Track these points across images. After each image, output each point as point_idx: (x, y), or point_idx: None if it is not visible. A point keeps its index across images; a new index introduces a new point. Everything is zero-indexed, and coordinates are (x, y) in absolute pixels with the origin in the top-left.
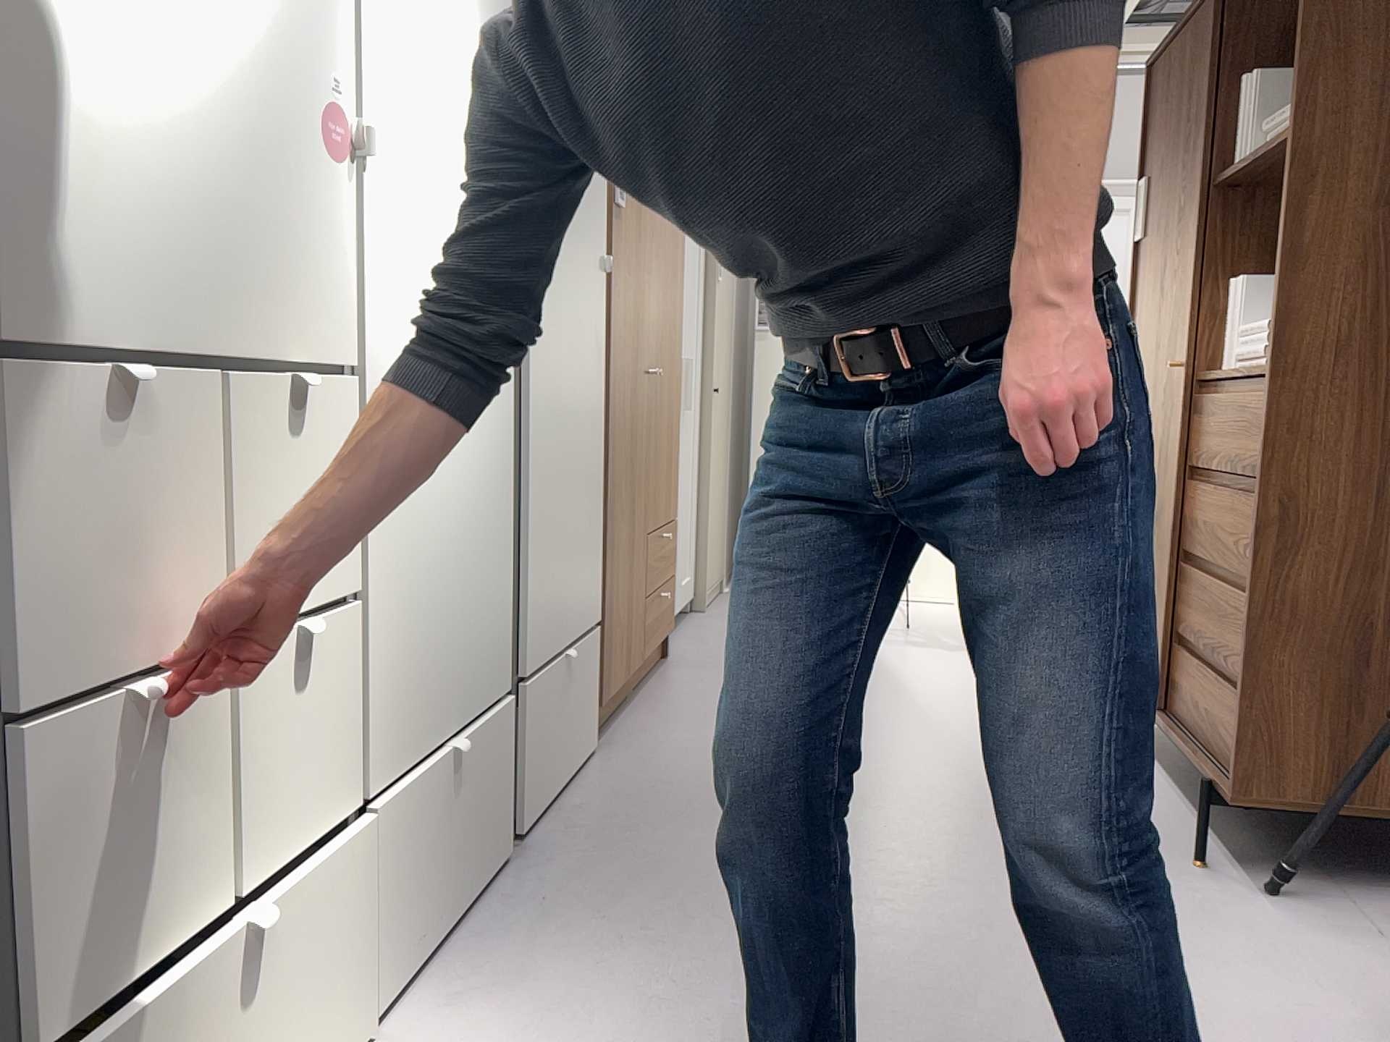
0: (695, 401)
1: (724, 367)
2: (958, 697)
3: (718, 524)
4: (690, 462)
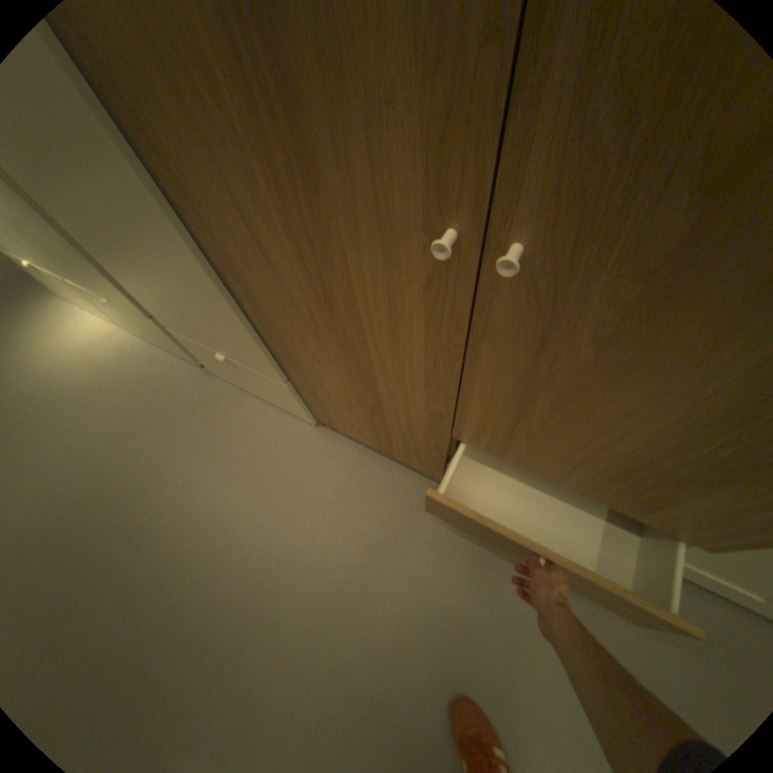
0: None
1: None
2: None
3: None
4: None
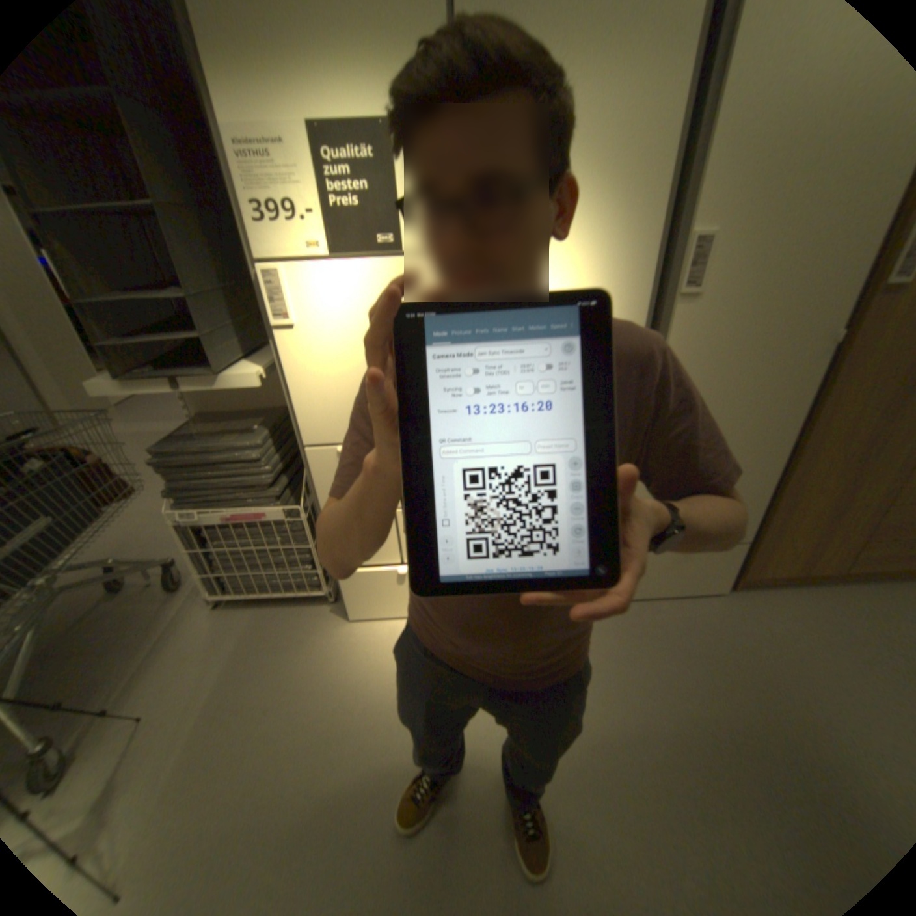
0: None
1: None
2: None
3: None
4: None
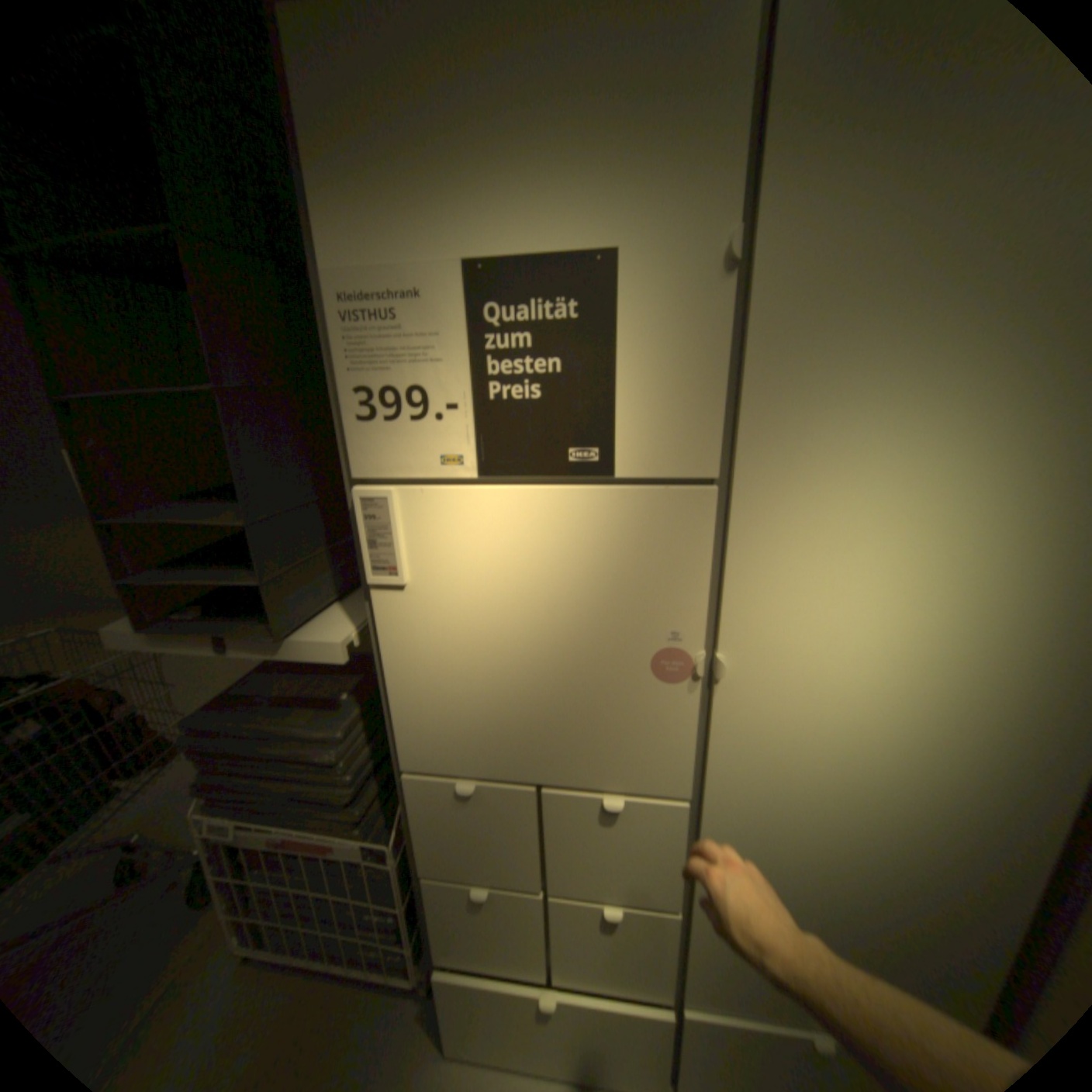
0: None
1: None
2: None
3: None
4: None
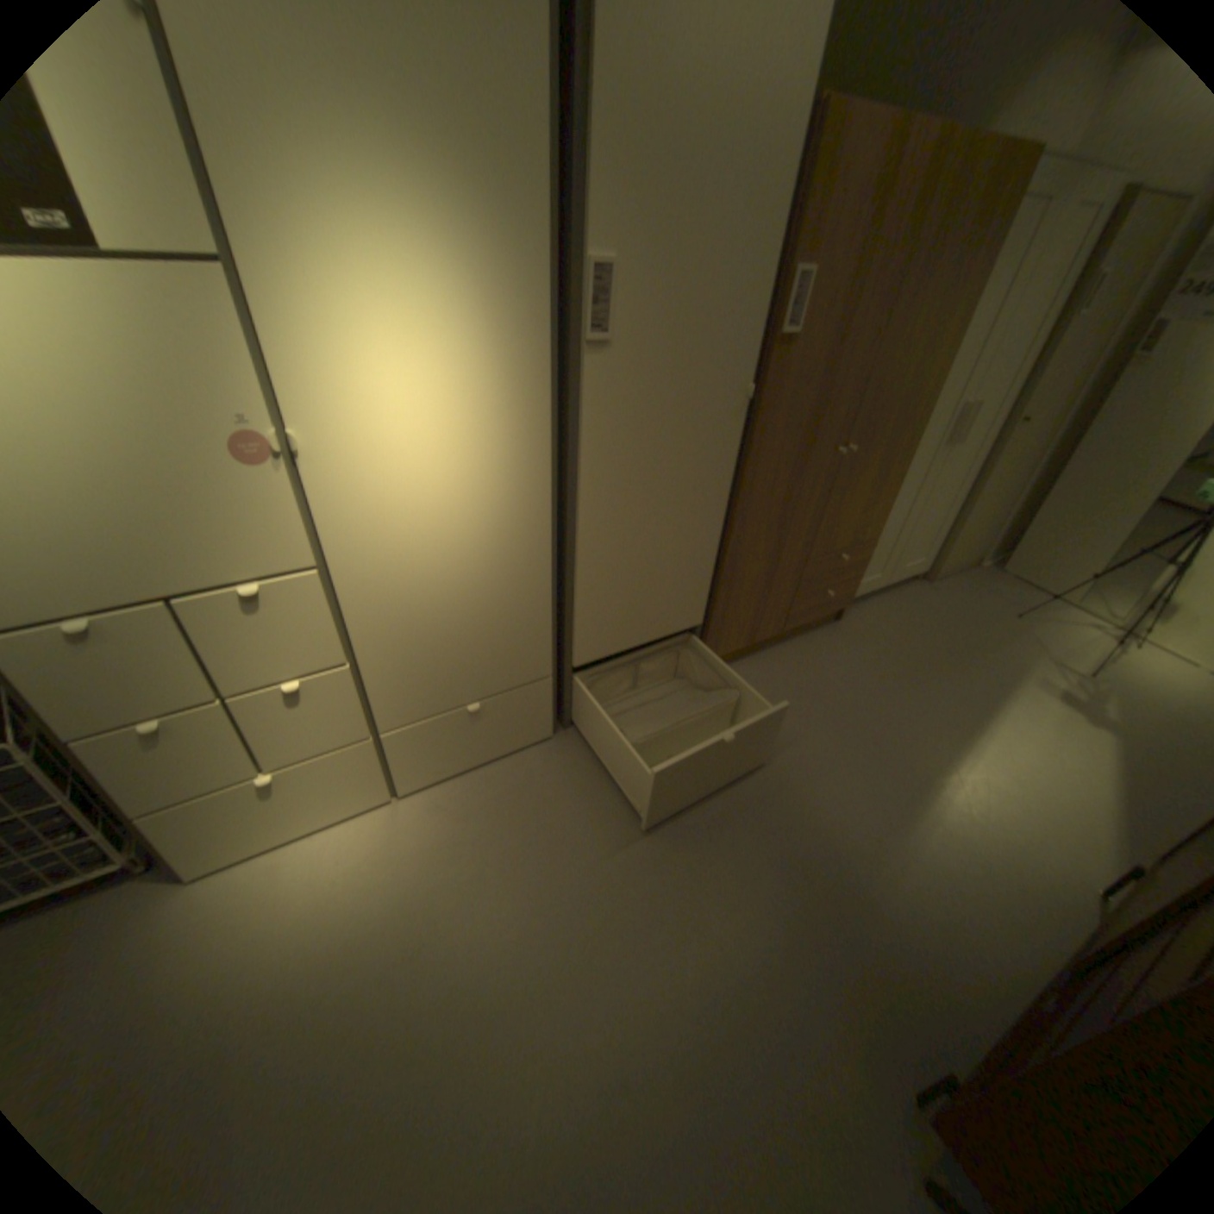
0: (990, 431)
1: (1060, 395)
2: (1013, 778)
3: (987, 523)
4: (960, 480)
